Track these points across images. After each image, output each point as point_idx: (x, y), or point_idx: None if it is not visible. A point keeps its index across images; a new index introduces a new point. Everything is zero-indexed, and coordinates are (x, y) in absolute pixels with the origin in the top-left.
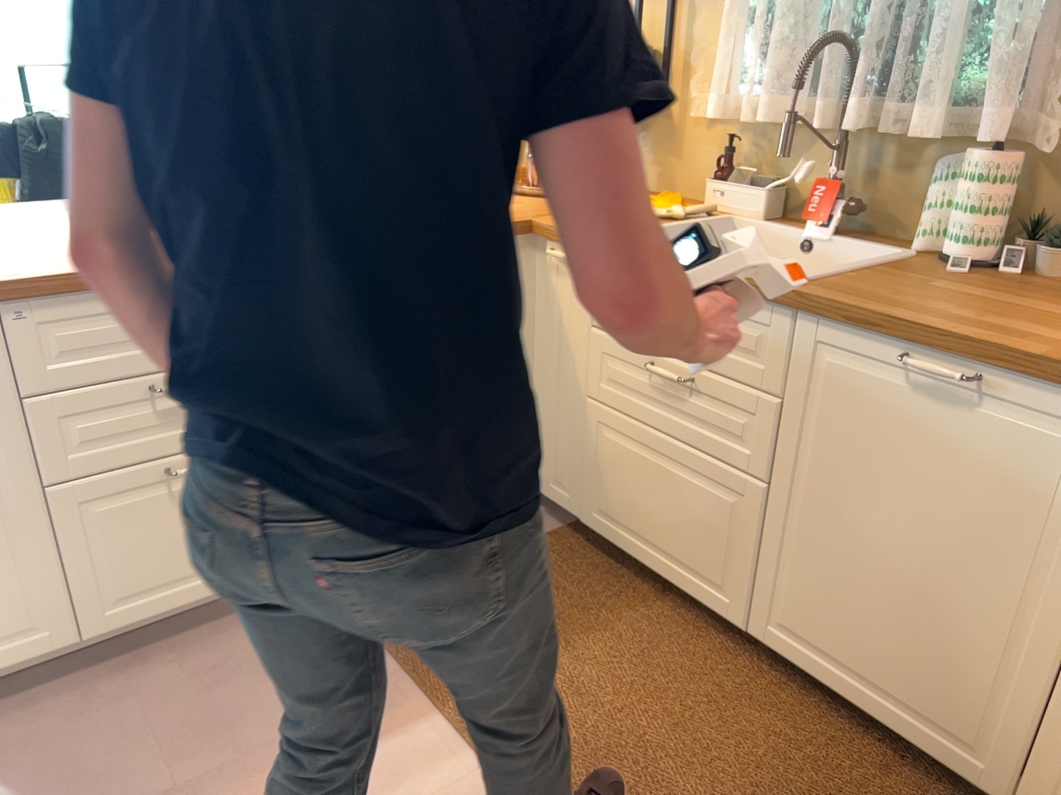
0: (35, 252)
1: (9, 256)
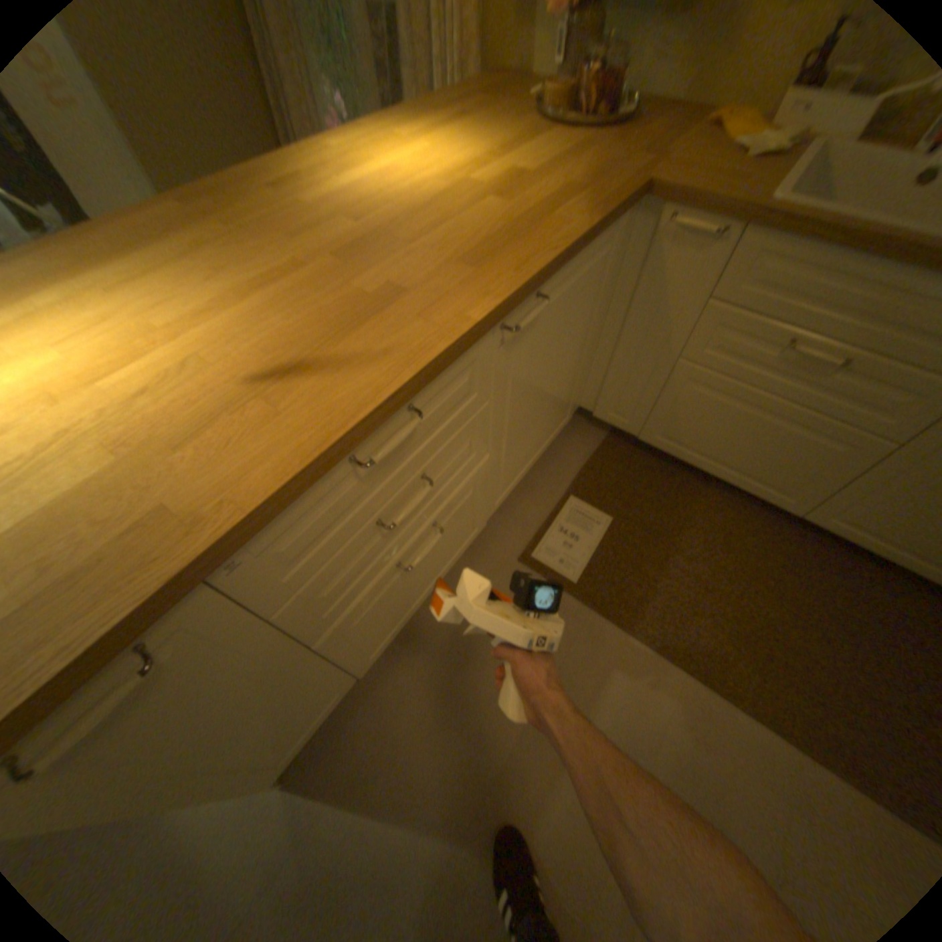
0: (150, 414)
1: (118, 441)
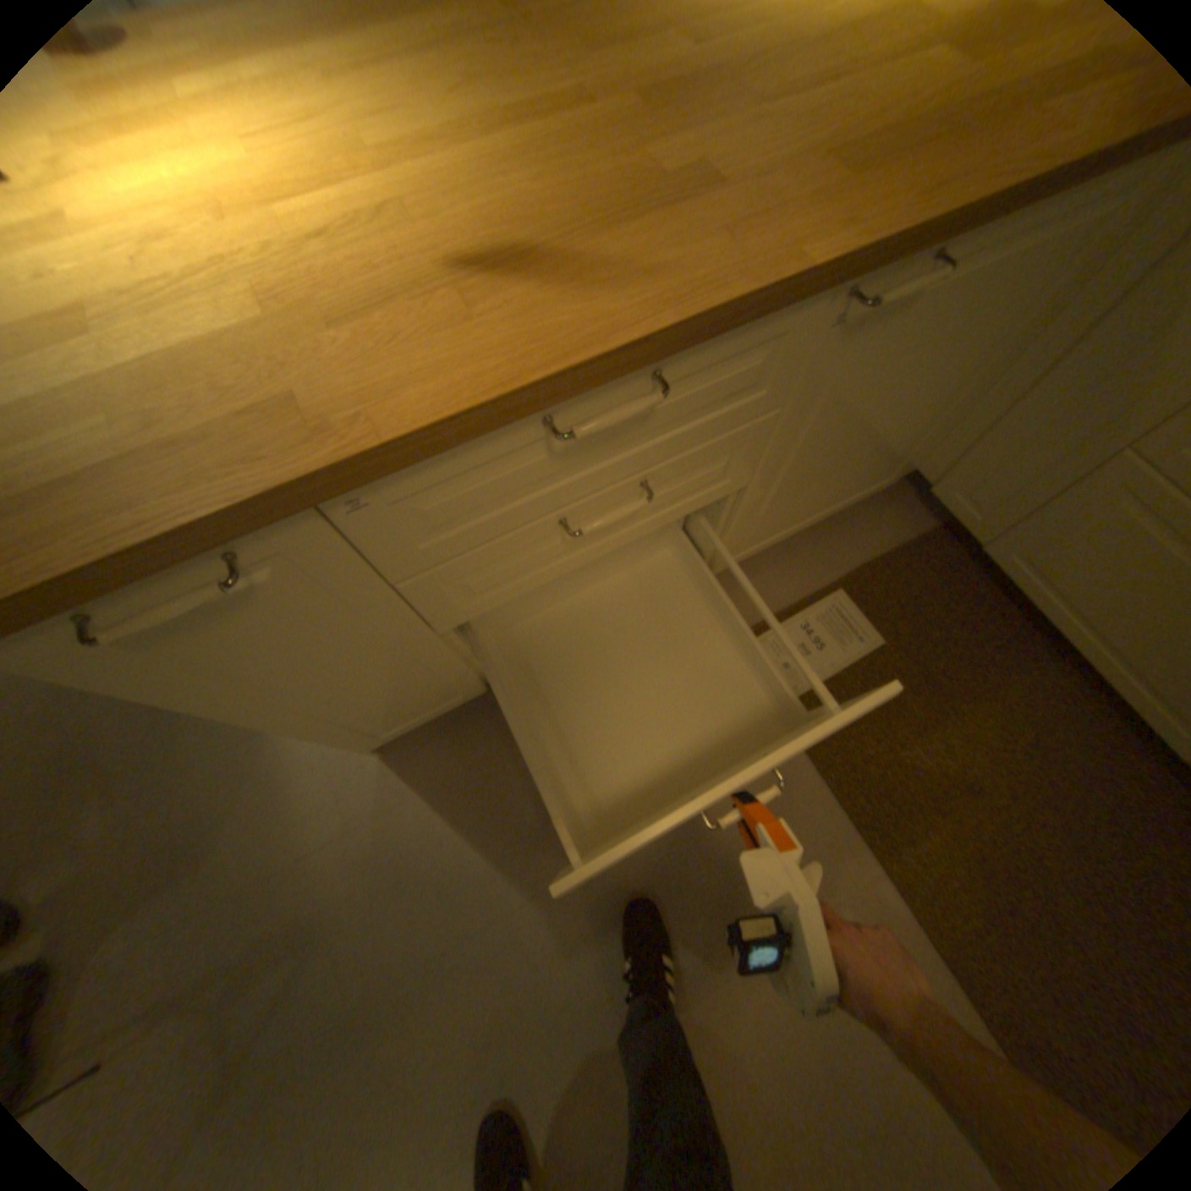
0: (319, 269)
1: (273, 292)
